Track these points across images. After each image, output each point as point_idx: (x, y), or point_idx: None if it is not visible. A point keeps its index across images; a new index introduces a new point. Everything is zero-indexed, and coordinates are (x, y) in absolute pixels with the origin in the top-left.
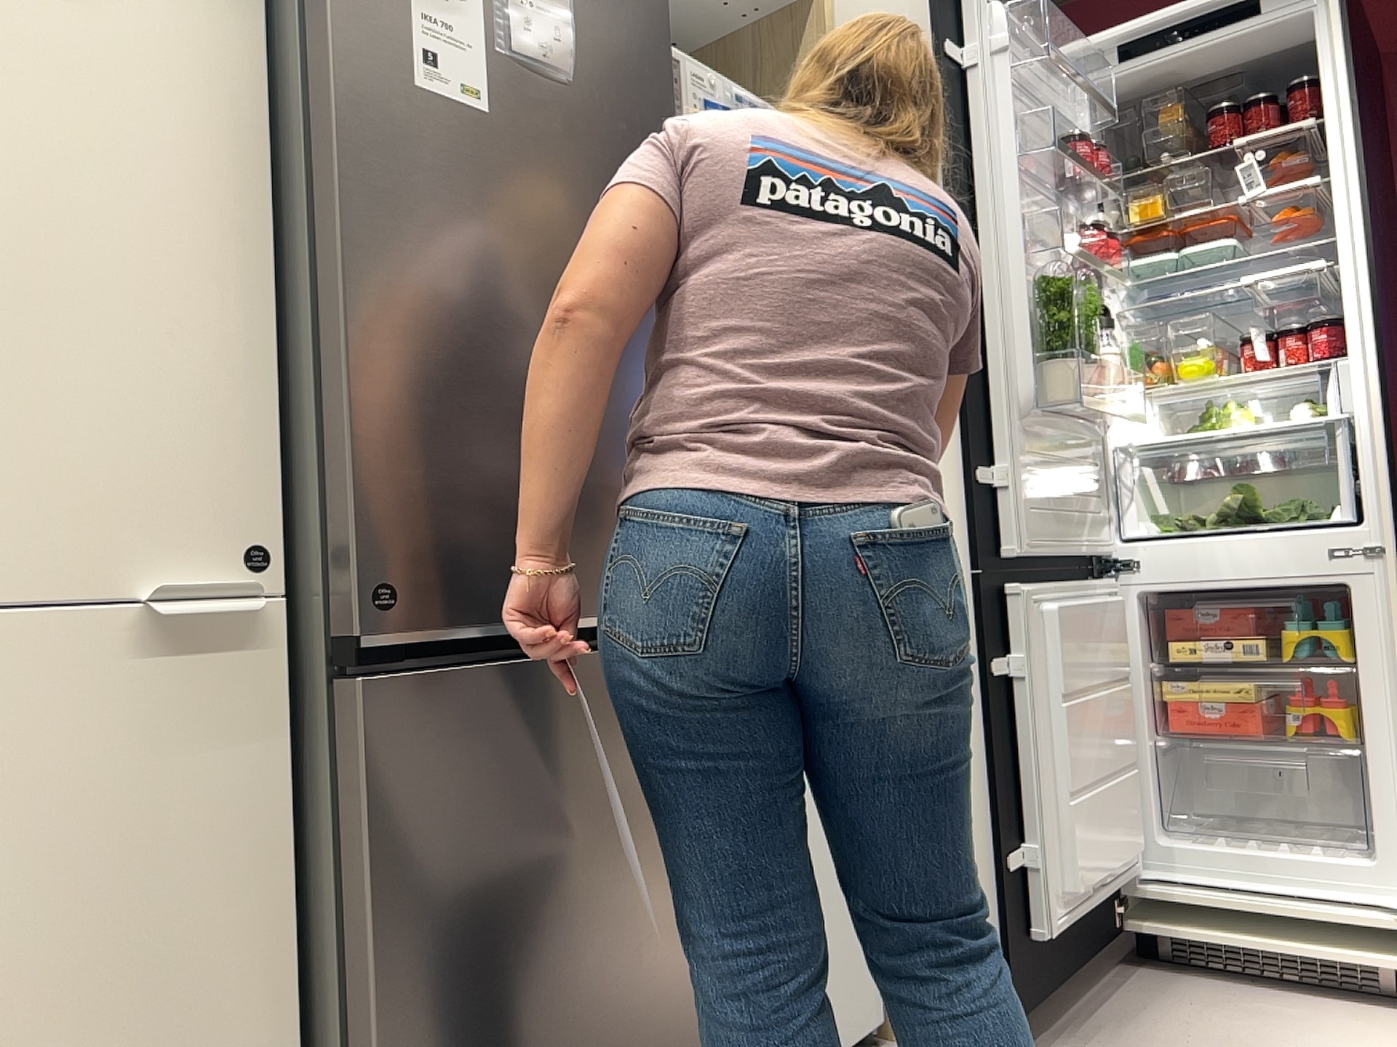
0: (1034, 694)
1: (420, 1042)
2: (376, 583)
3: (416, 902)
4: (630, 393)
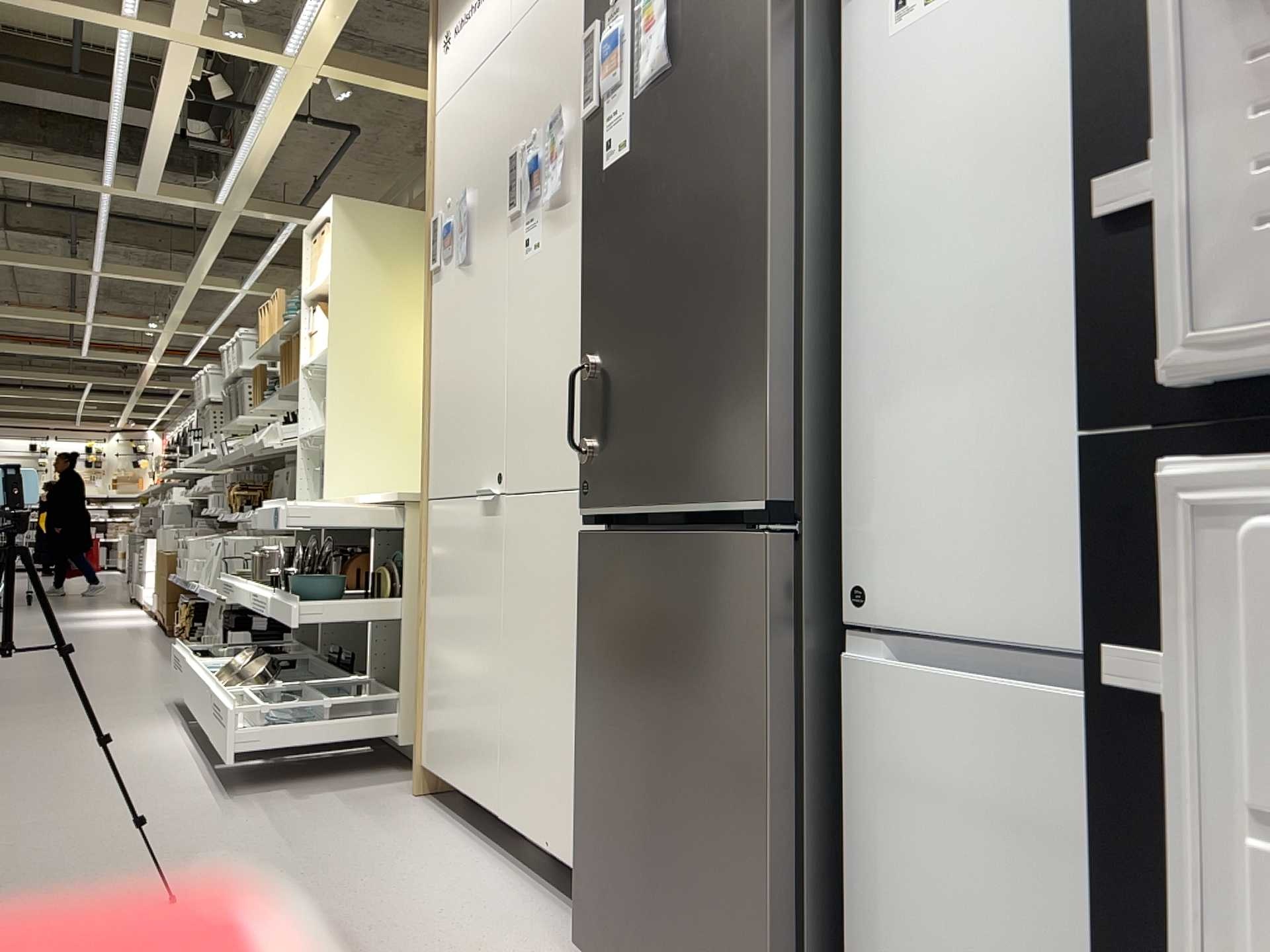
0: (1226, 801)
1: (589, 746)
2: (586, 480)
3: (590, 666)
4: (706, 305)
